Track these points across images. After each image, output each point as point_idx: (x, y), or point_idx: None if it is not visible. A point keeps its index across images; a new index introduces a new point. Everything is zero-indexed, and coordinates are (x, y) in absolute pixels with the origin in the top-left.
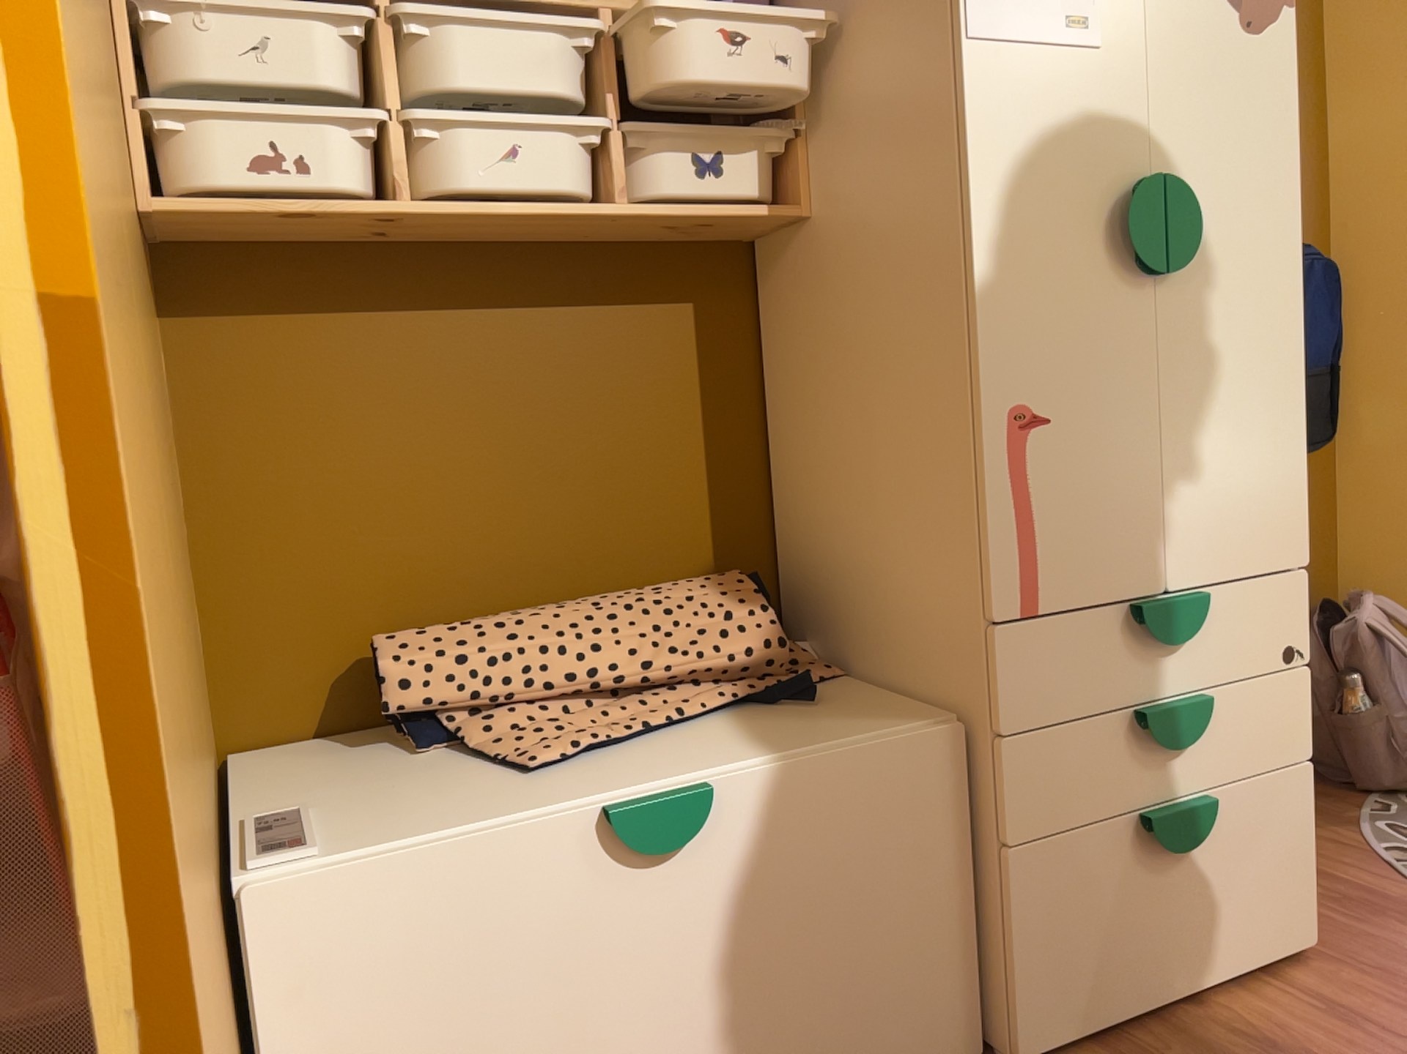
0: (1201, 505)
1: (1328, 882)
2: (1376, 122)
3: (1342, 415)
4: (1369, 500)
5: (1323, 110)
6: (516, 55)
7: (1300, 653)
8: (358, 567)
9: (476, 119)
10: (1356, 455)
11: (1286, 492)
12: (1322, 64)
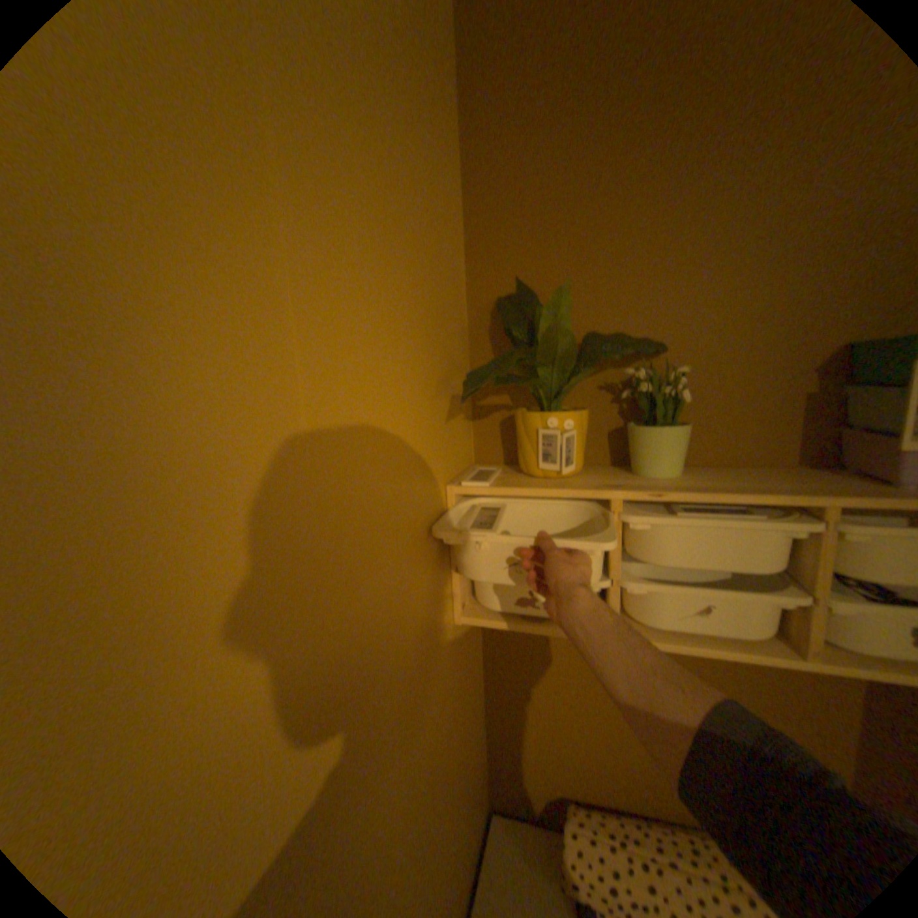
0: None
1: None
2: None
3: None
4: None
5: None
6: (724, 540)
7: None
8: (566, 752)
9: (678, 592)
10: None
11: None
12: None
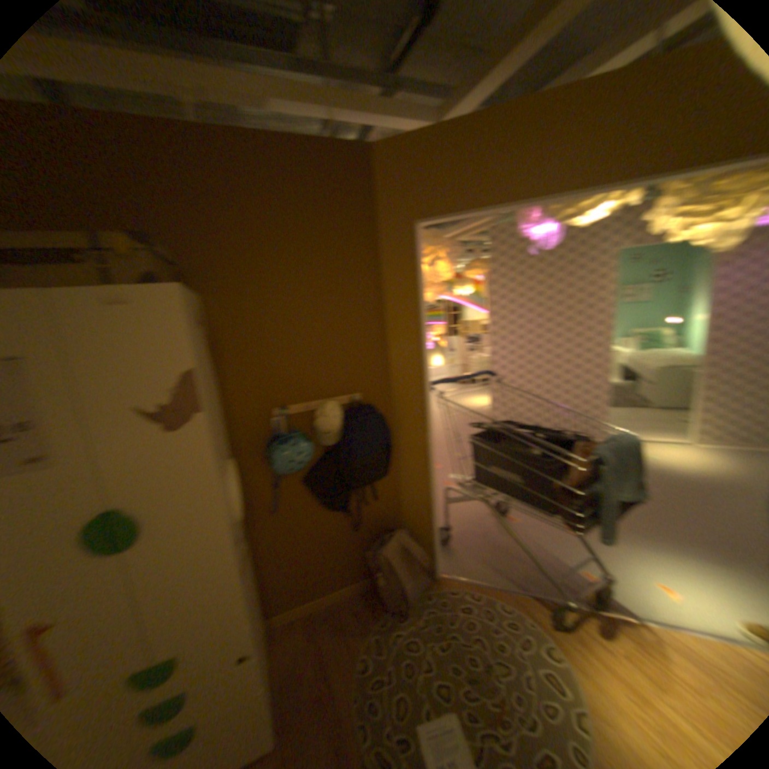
0: (163, 630)
1: (318, 691)
2: (402, 354)
3: (397, 462)
4: (408, 493)
5: (384, 347)
6: None
7: (243, 660)
8: None
9: None
10: (403, 476)
11: (222, 608)
12: (382, 330)
